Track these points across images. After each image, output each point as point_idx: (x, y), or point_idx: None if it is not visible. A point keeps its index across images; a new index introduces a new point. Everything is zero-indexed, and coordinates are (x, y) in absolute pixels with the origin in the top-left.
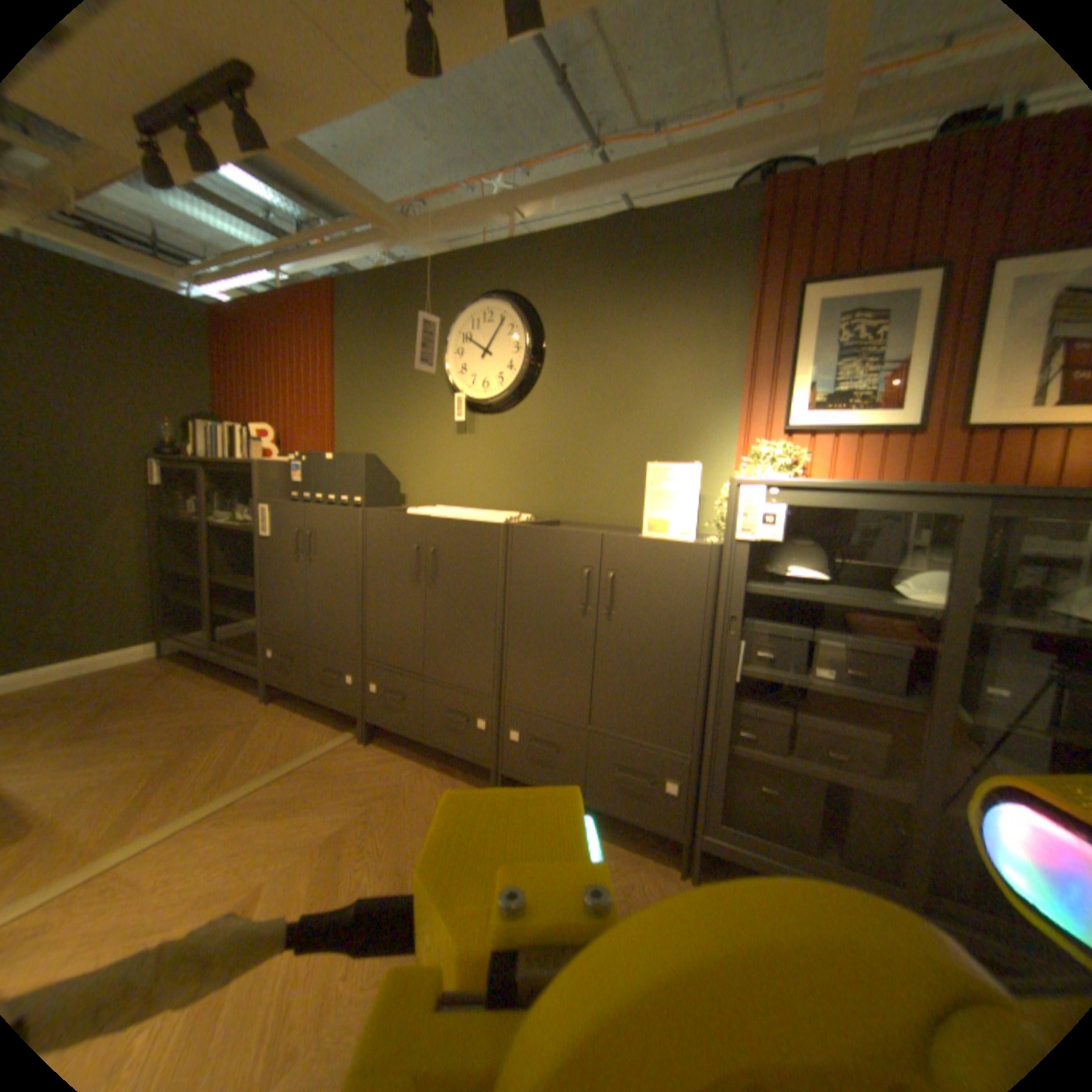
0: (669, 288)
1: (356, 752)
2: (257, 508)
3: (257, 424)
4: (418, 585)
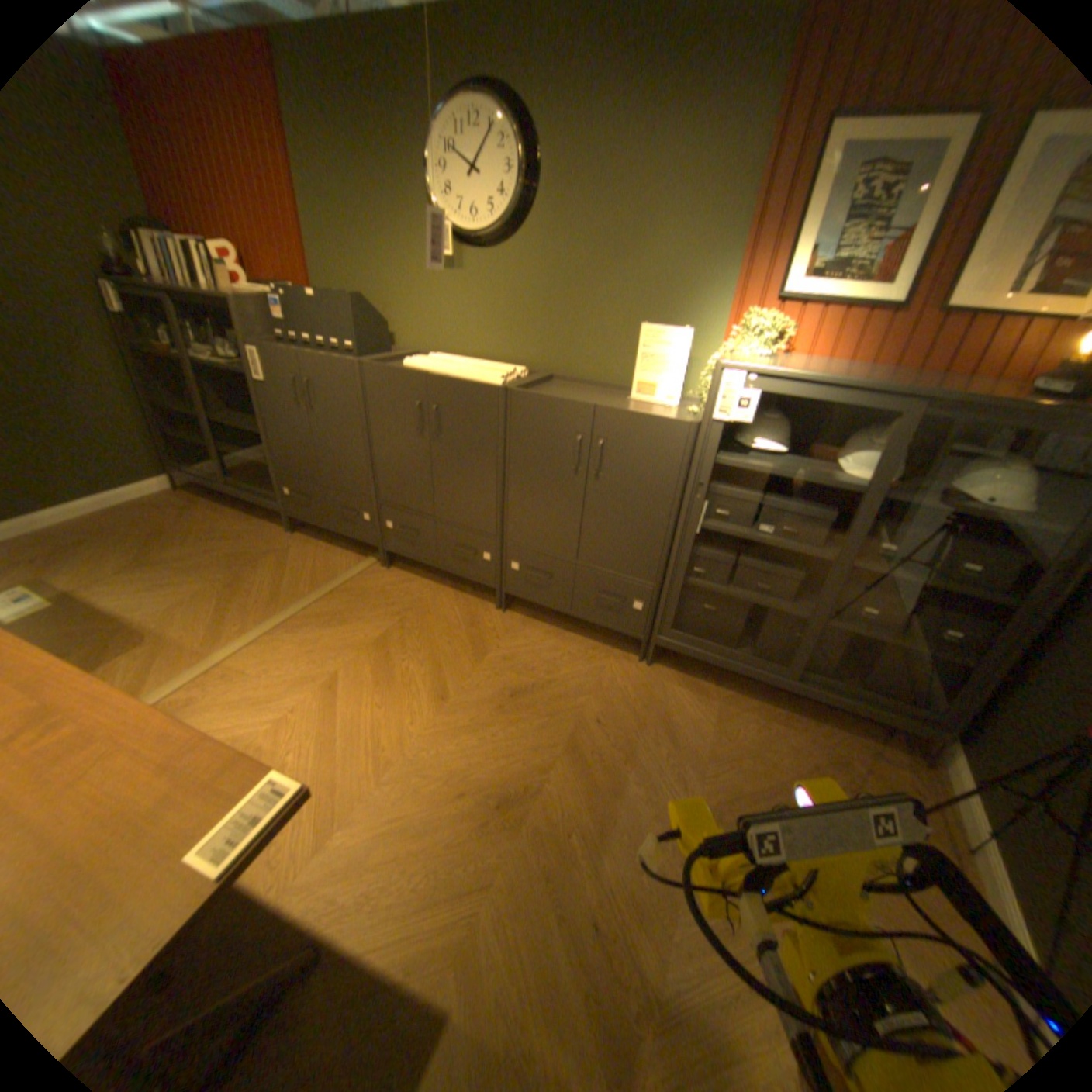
0: (684, 105)
1: (381, 575)
2: (244, 351)
3: (211, 238)
4: (423, 441)
